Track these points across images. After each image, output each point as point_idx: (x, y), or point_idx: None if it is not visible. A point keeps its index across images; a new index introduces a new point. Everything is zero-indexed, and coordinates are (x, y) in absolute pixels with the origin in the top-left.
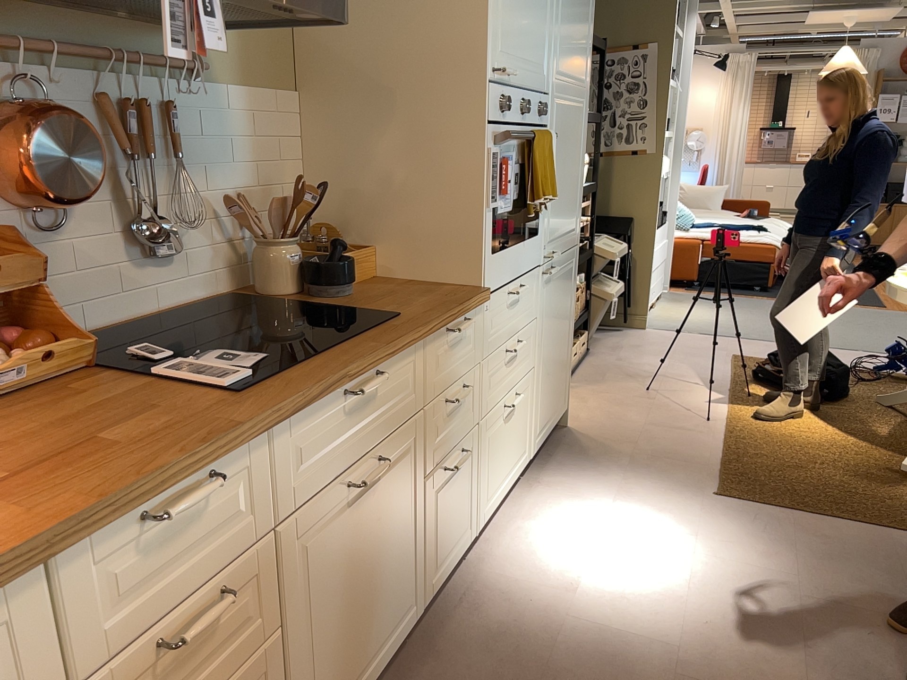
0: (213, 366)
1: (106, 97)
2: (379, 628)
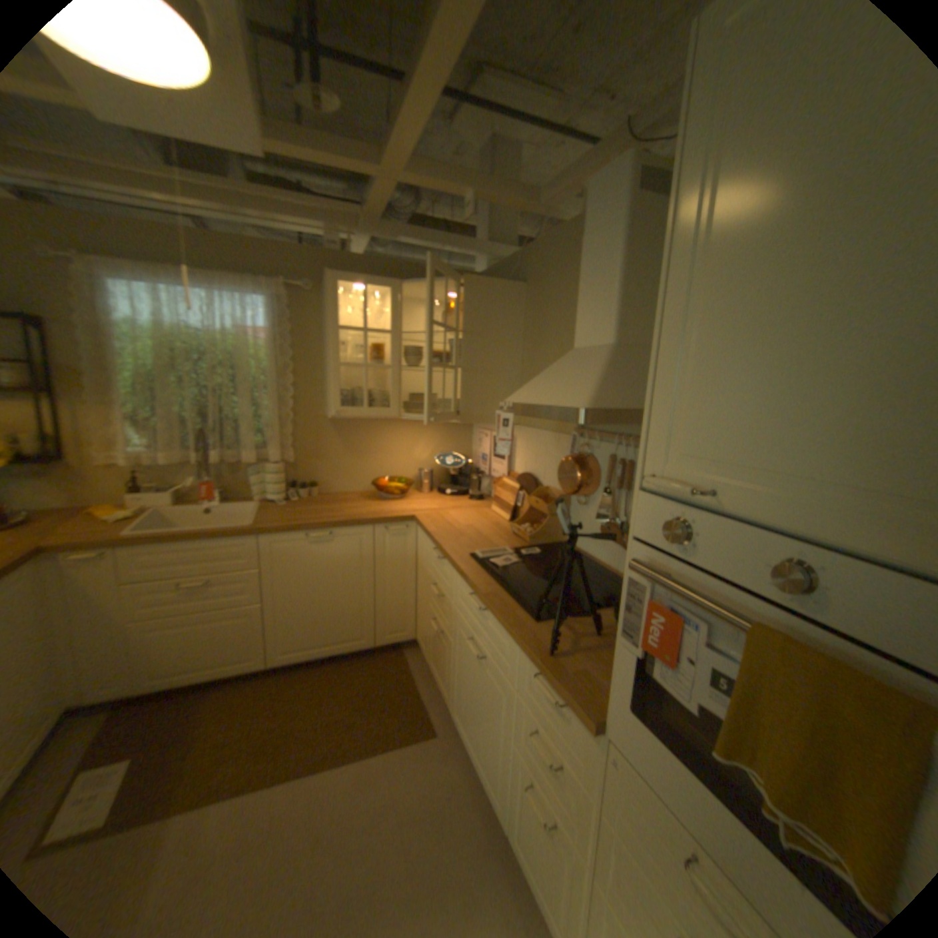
0: (496, 556)
1: (619, 458)
2: (480, 755)
